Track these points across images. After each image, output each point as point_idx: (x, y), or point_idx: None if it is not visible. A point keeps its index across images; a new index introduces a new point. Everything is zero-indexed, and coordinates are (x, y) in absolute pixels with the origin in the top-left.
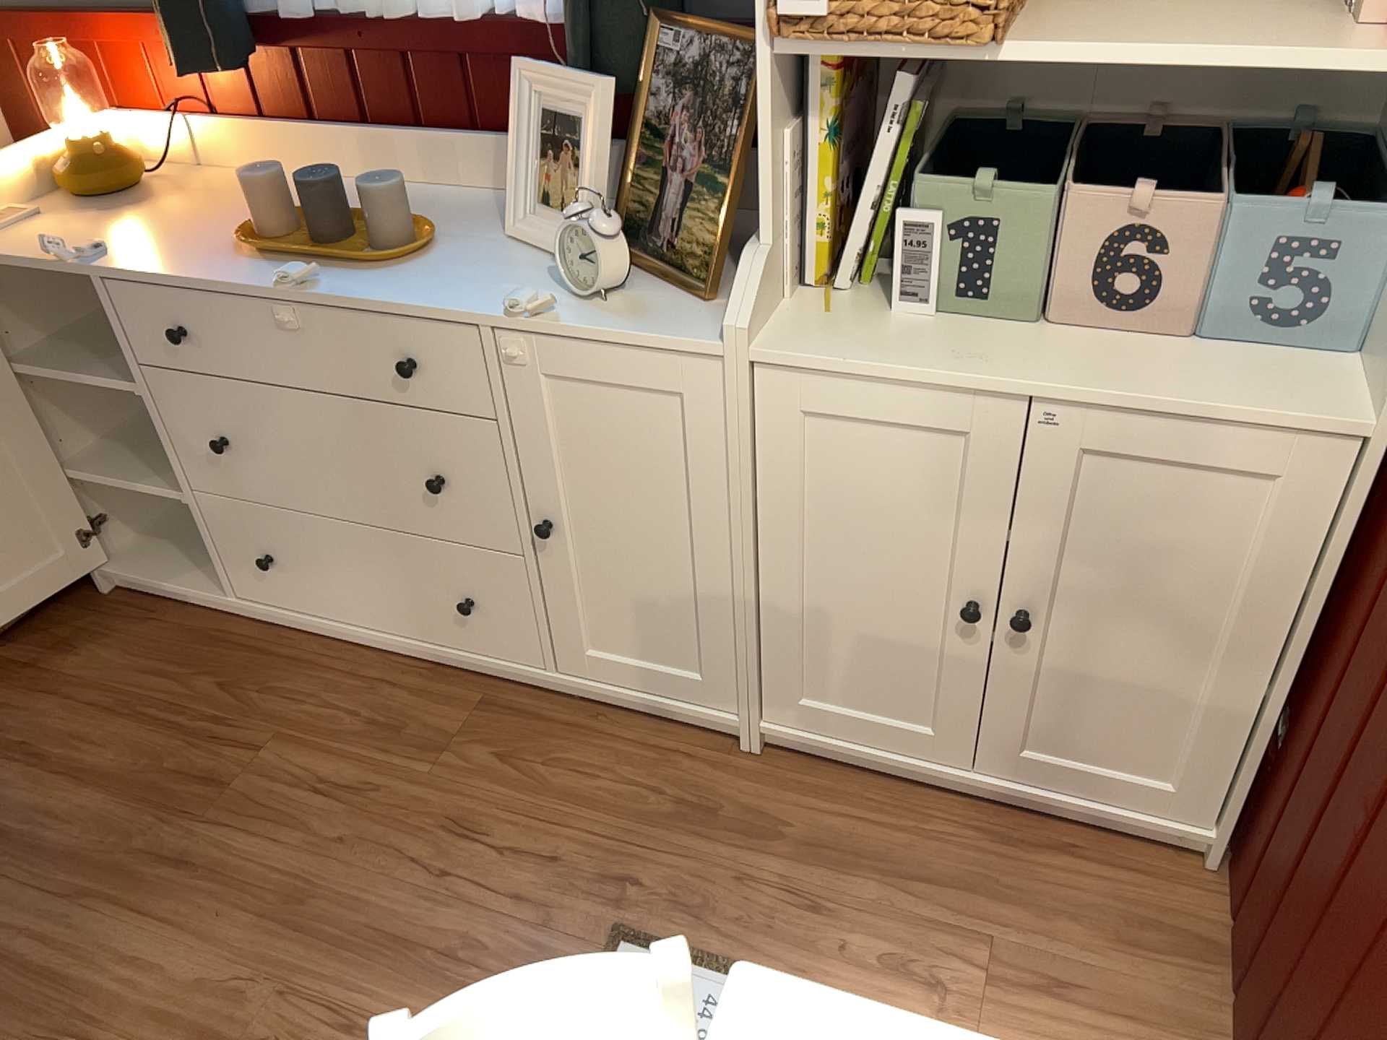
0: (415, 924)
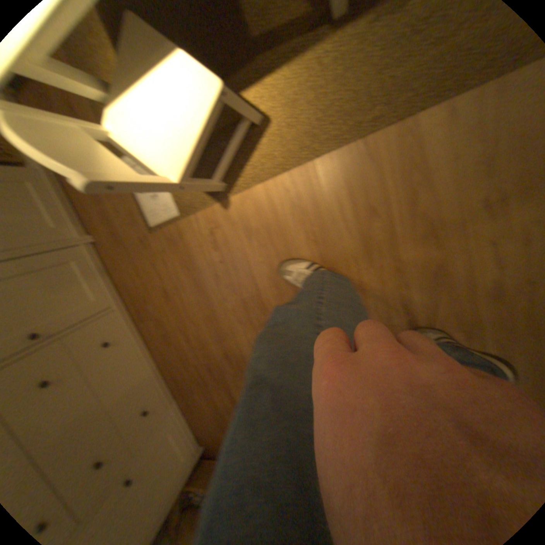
0: (186, 283)
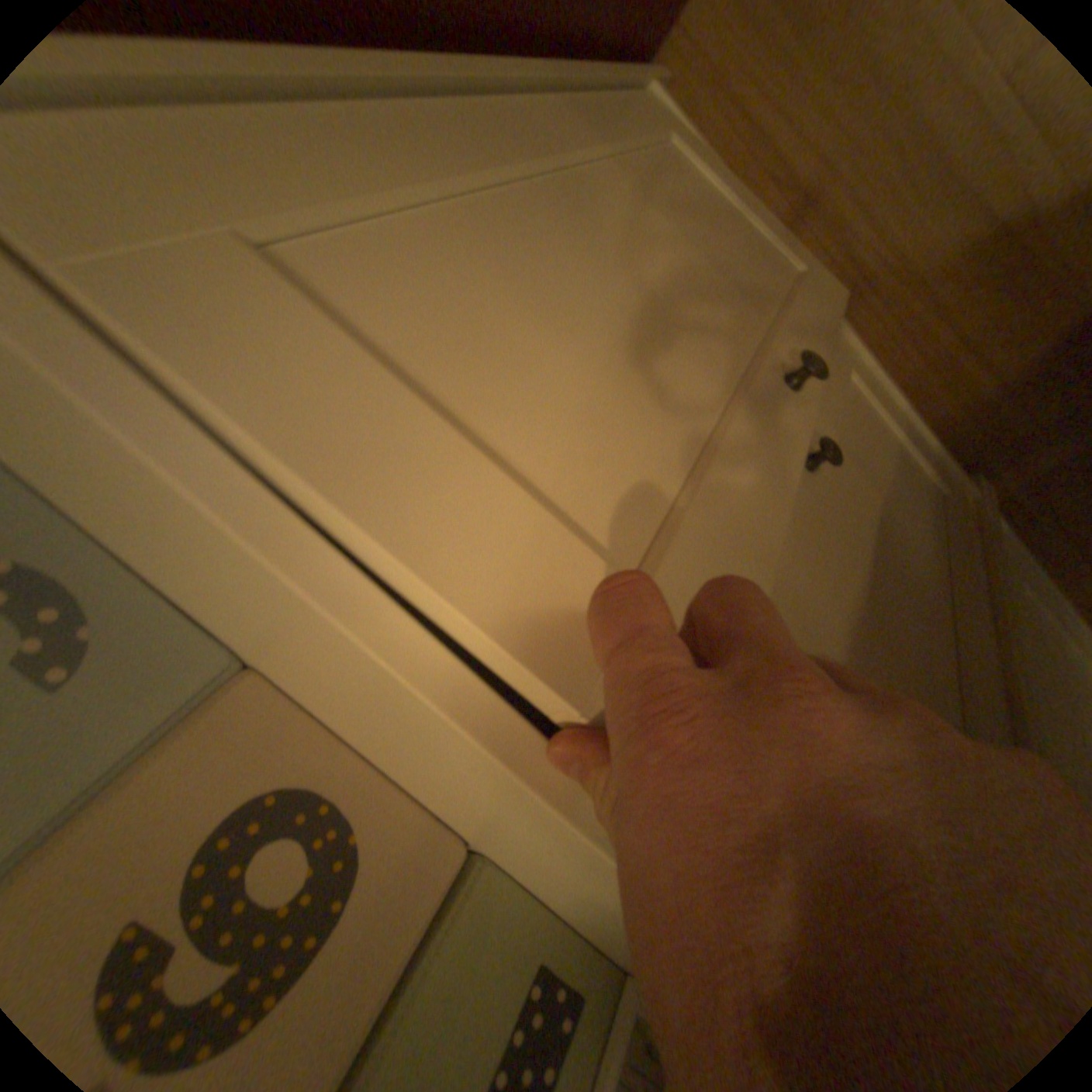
0: None
